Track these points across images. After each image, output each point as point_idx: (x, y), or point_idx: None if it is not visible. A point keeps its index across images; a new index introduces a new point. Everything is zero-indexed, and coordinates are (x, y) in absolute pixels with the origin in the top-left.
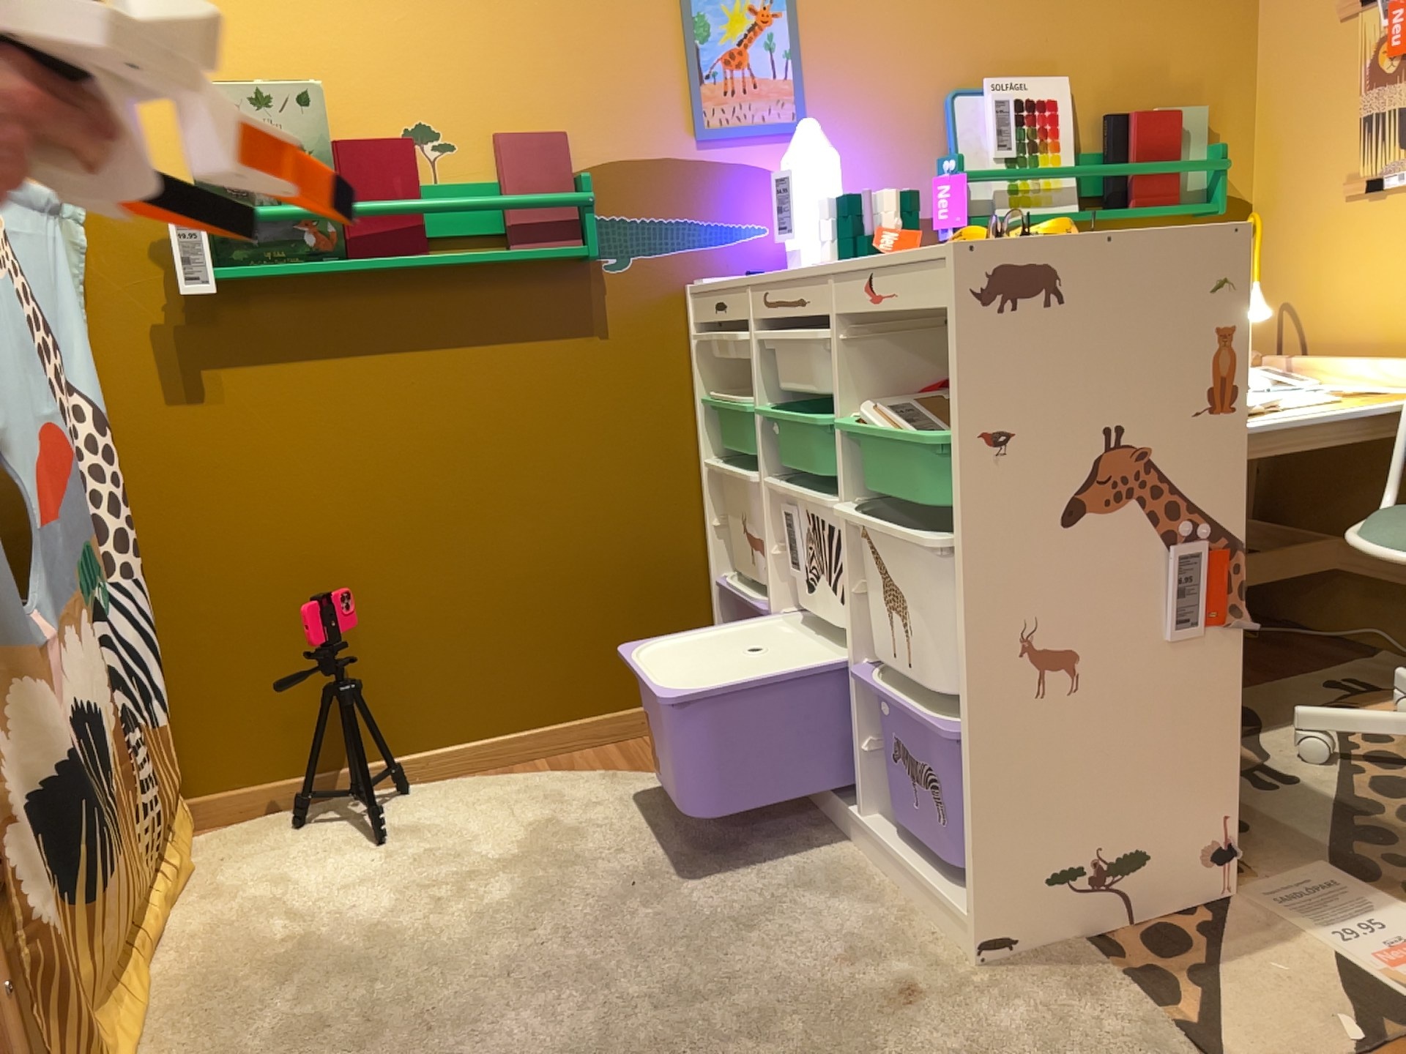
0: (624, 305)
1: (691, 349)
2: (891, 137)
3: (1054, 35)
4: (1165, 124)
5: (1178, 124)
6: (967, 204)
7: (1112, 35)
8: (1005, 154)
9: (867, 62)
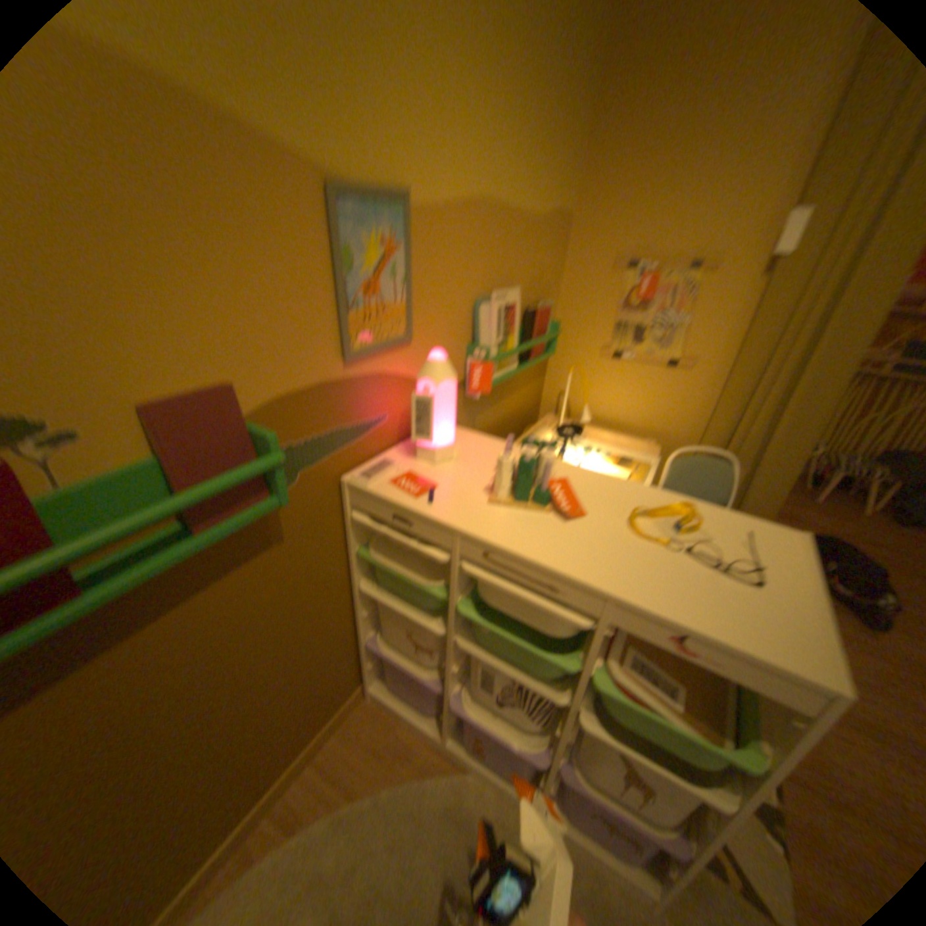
0: (298, 509)
1: (345, 517)
2: (452, 332)
3: (517, 257)
4: (548, 312)
5: (551, 311)
6: (493, 378)
7: (533, 257)
8: (500, 338)
9: (445, 278)
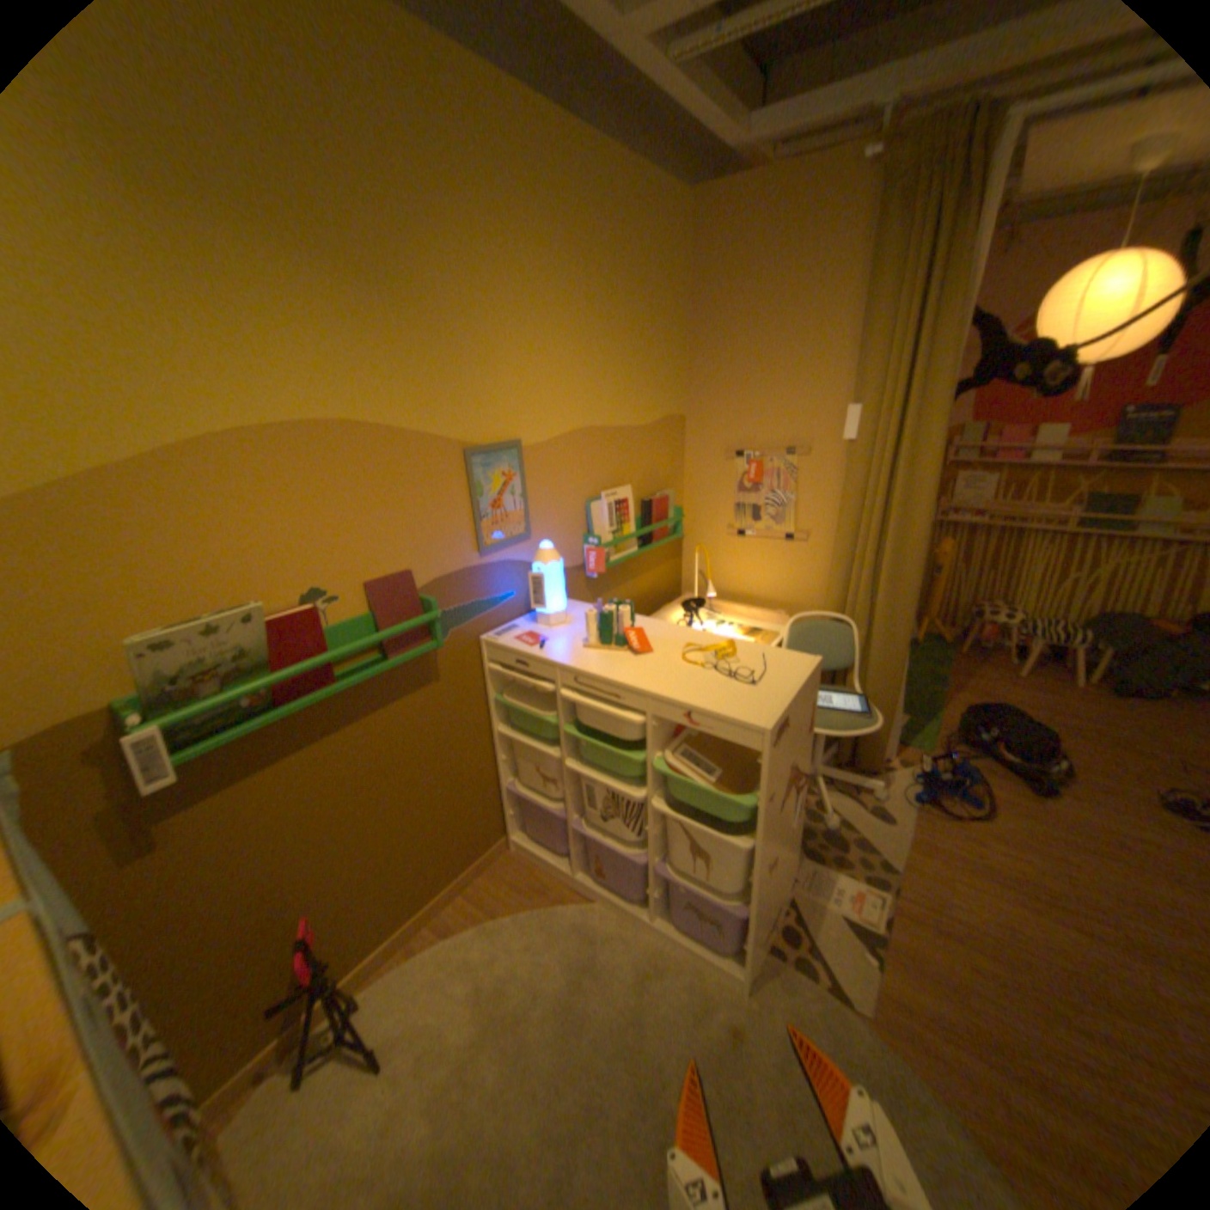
0: (449, 659)
1: (484, 671)
2: (565, 529)
3: (623, 464)
4: (664, 502)
5: (668, 501)
6: (605, 562)
7: (642, 460)
8: (612, 530)
9: (554, 491)
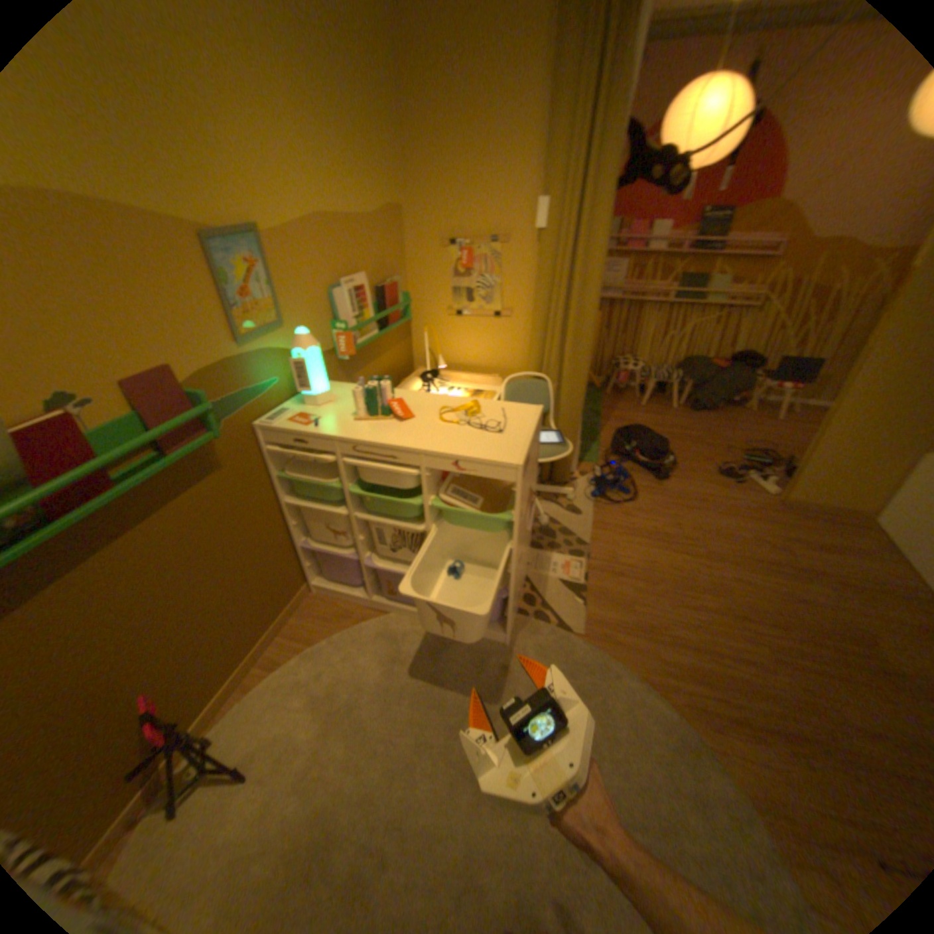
0: (228, 447)
1: (263, 453)
2: (315, 315)
3: (357, 251)
4: (395, 288)
5: (398, 287)
6: (355, 345)
7: (372, 248)
8: (356, 315)
9: (299, 278)
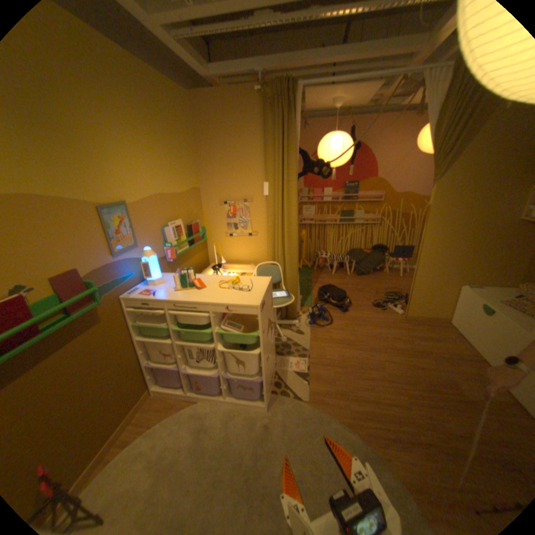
0: (104, 311)
1: (124, 313)
2: (154, 241)
3: (176, 210)
4: (197, 225)
5: (198, 225)
6: (175, 254)
7: (184, 208)
8: (176, 239)
9: (146, 224)
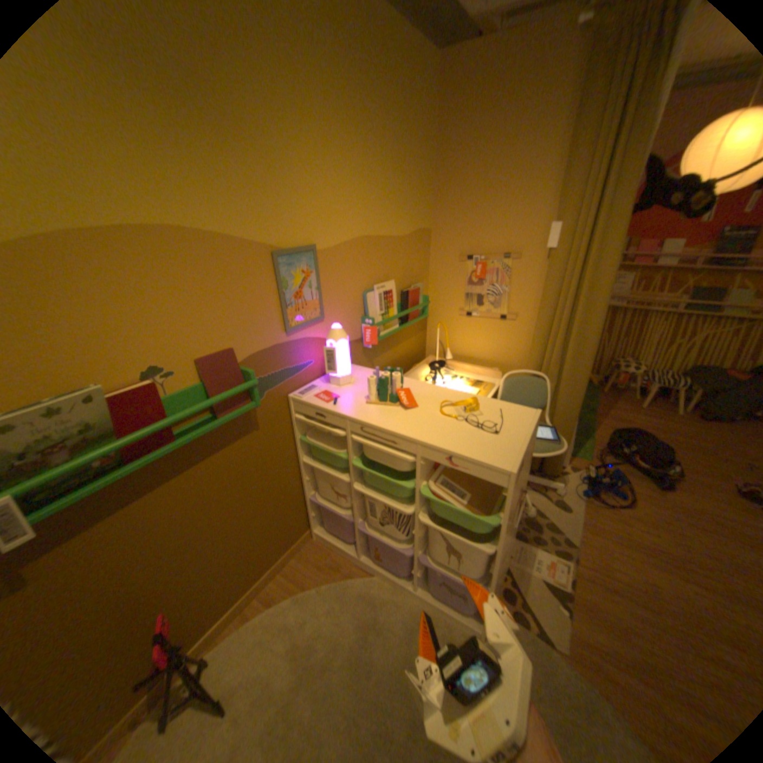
0: (265, 413)
1: (291, 419)
2: (349, 312)
3: (389, 264)
4: (416, 292)
5: (419, 291)
6: (377, 337)
7: (402, 261)
8: (381, 313)
9: (341, 285)
